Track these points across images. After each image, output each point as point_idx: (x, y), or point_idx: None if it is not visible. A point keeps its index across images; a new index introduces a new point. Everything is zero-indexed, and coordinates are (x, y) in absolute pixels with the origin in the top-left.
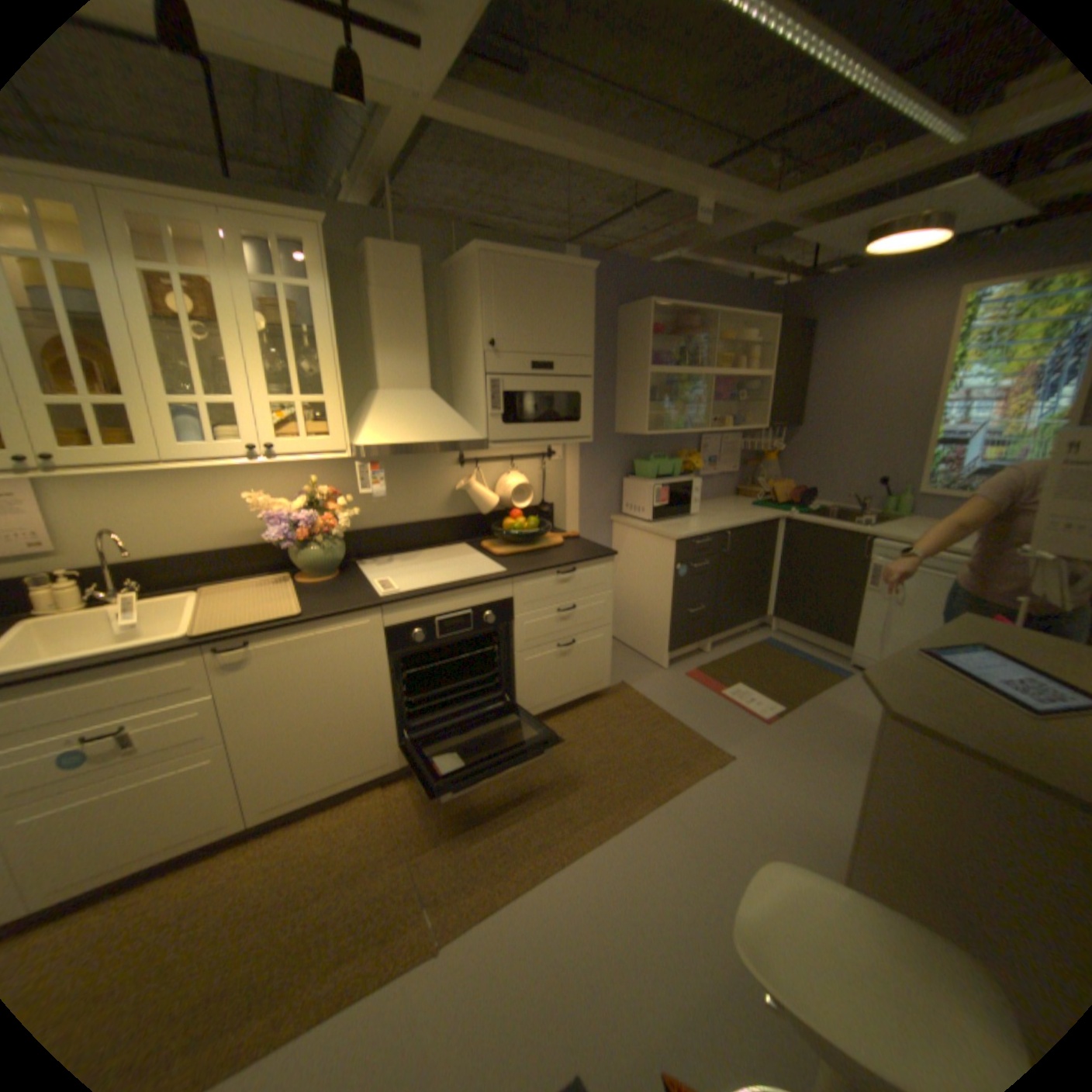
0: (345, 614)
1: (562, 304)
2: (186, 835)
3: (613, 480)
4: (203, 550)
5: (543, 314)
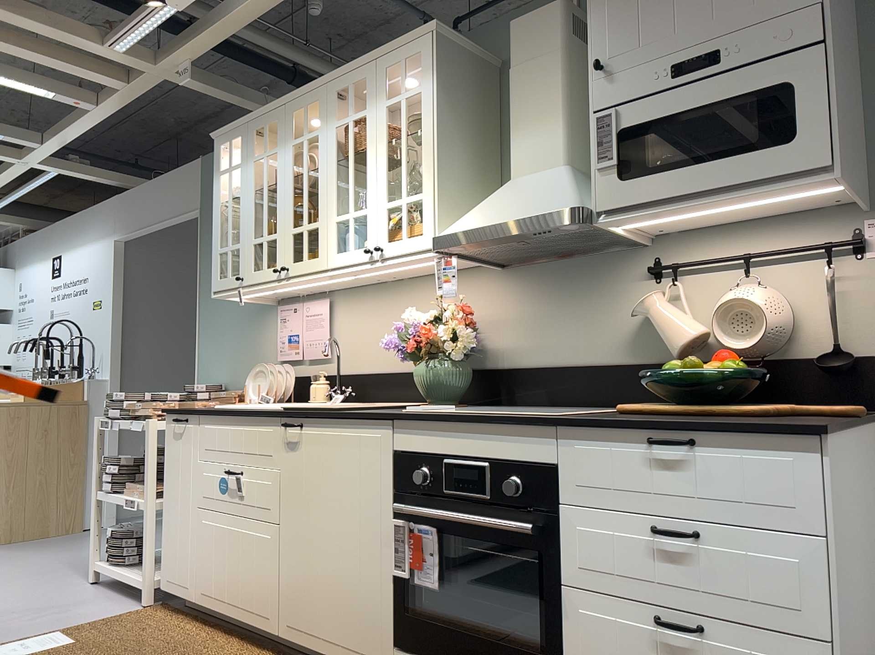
0: (359, 418)
1: None
2: (250, 604)
3: None
4: (395, 371)
5: None
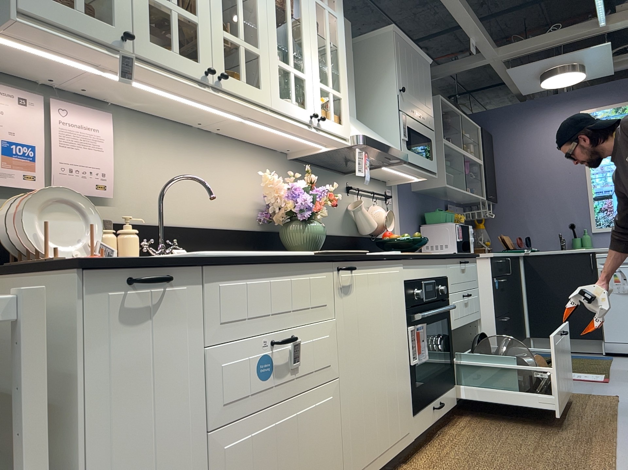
0: (392, 259)
1: (422, 79)
2: None
3: (415, 227)
4: (208, 226)
5: (417, 82)
